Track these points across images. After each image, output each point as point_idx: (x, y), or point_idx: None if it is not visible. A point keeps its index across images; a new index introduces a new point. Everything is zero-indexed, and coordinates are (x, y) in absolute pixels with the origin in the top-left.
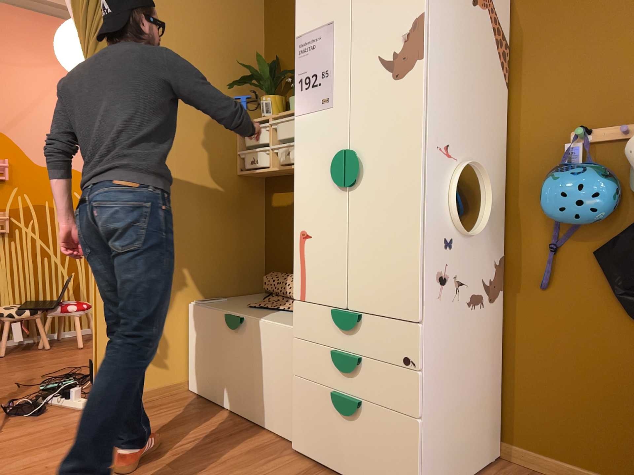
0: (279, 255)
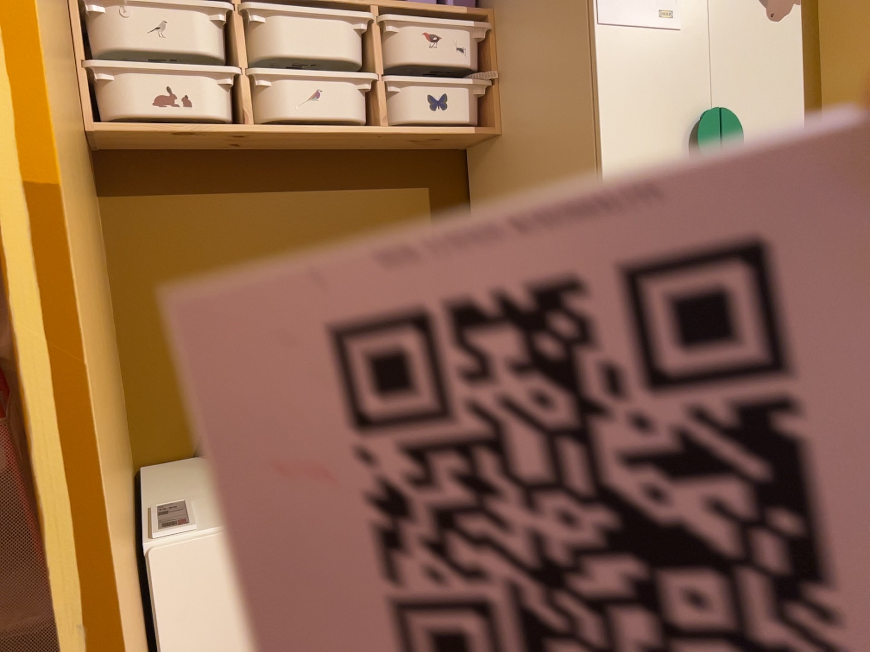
0: None
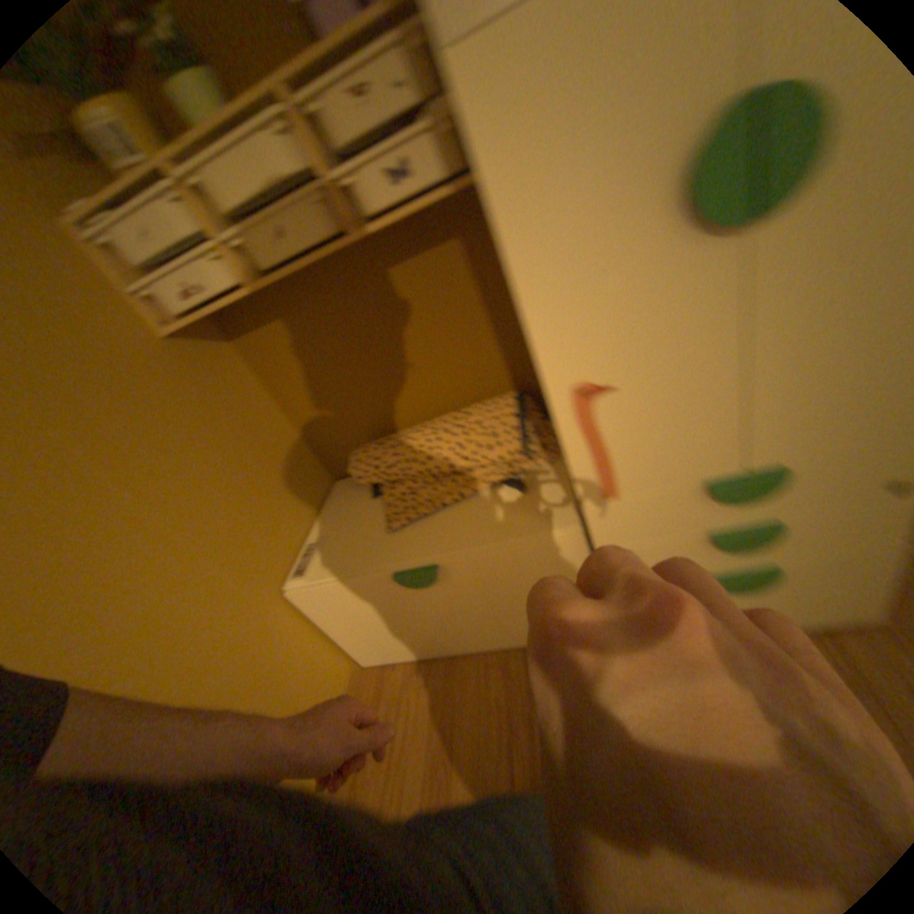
0: (332, 421)
